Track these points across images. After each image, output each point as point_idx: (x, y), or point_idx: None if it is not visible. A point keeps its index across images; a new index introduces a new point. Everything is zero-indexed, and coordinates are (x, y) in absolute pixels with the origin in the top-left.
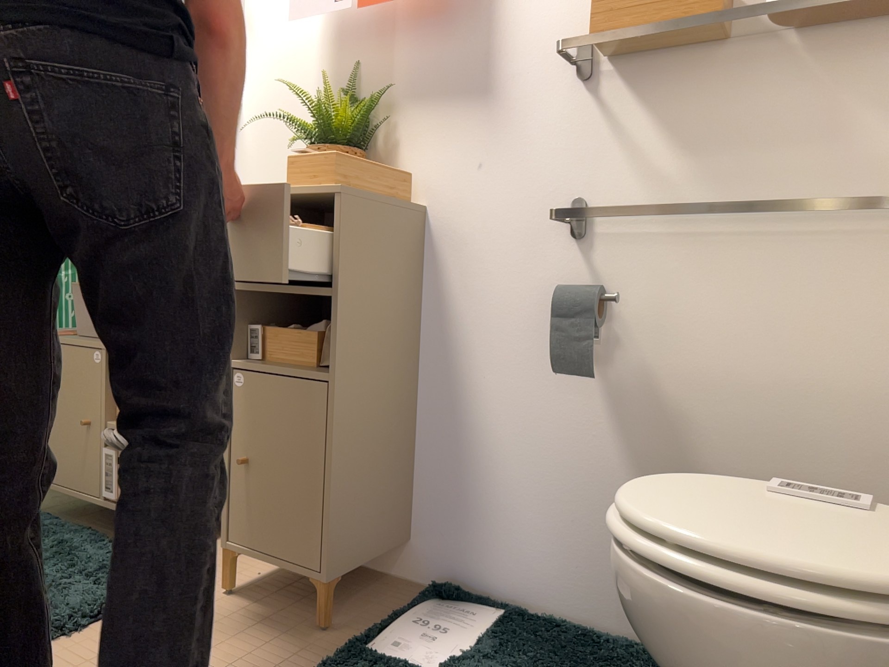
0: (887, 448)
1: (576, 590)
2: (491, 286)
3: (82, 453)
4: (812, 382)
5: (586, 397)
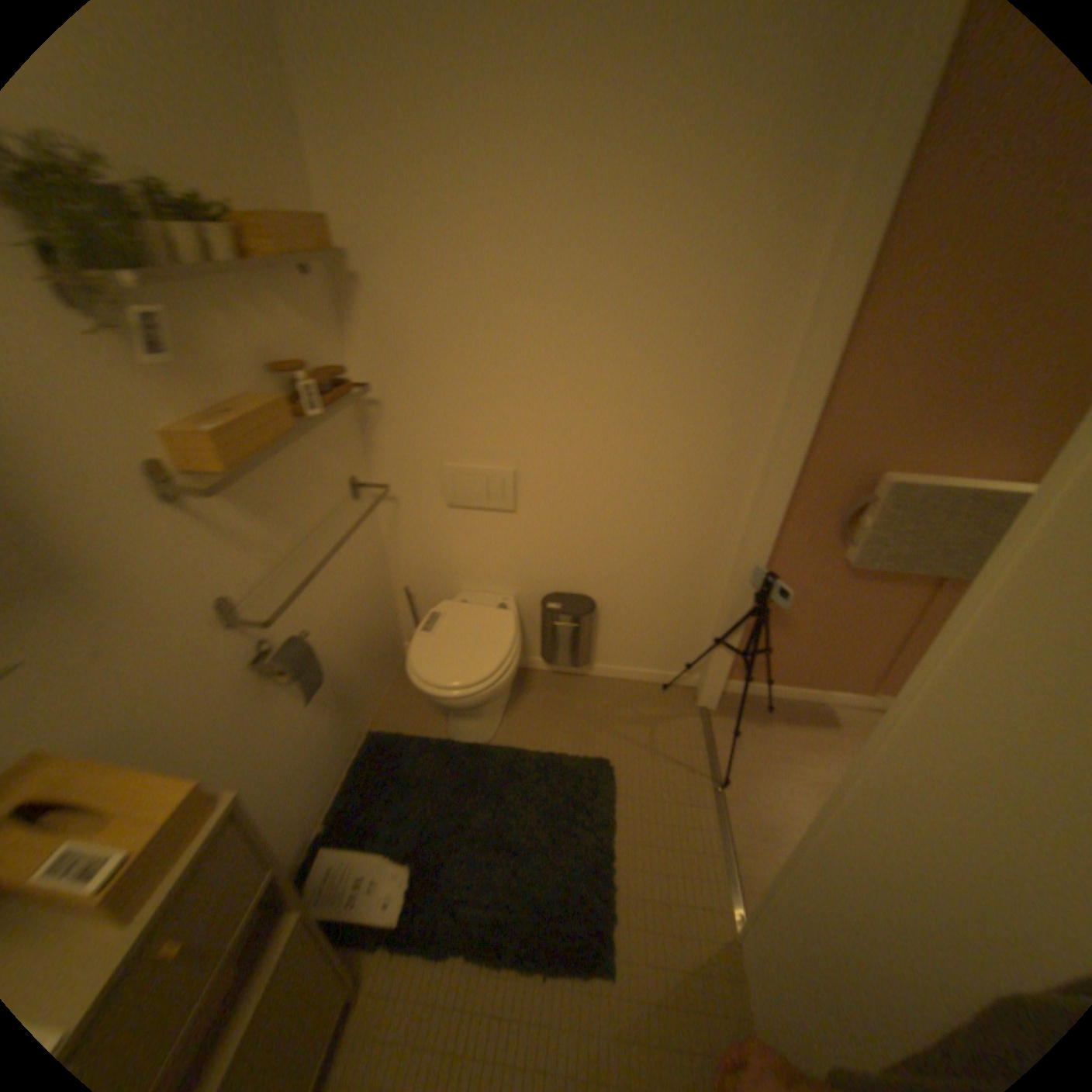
0: (370, 592)
1: (320, 791)
2: (185, 730)
3: None
4: (349, 591)
5: (287, 706)
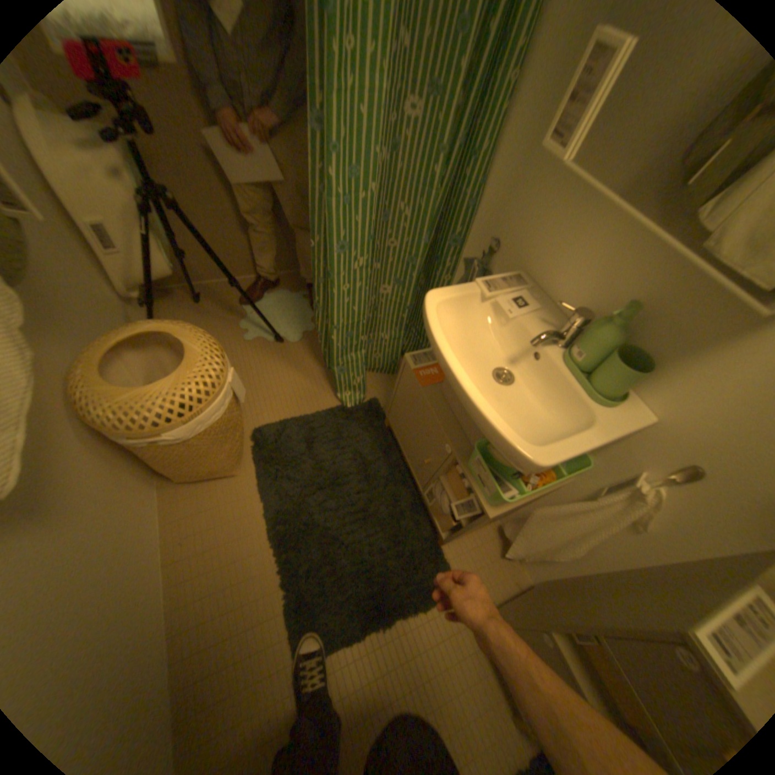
0: None
1: None
2: None
3: (421, 463)
4: None
5: None
